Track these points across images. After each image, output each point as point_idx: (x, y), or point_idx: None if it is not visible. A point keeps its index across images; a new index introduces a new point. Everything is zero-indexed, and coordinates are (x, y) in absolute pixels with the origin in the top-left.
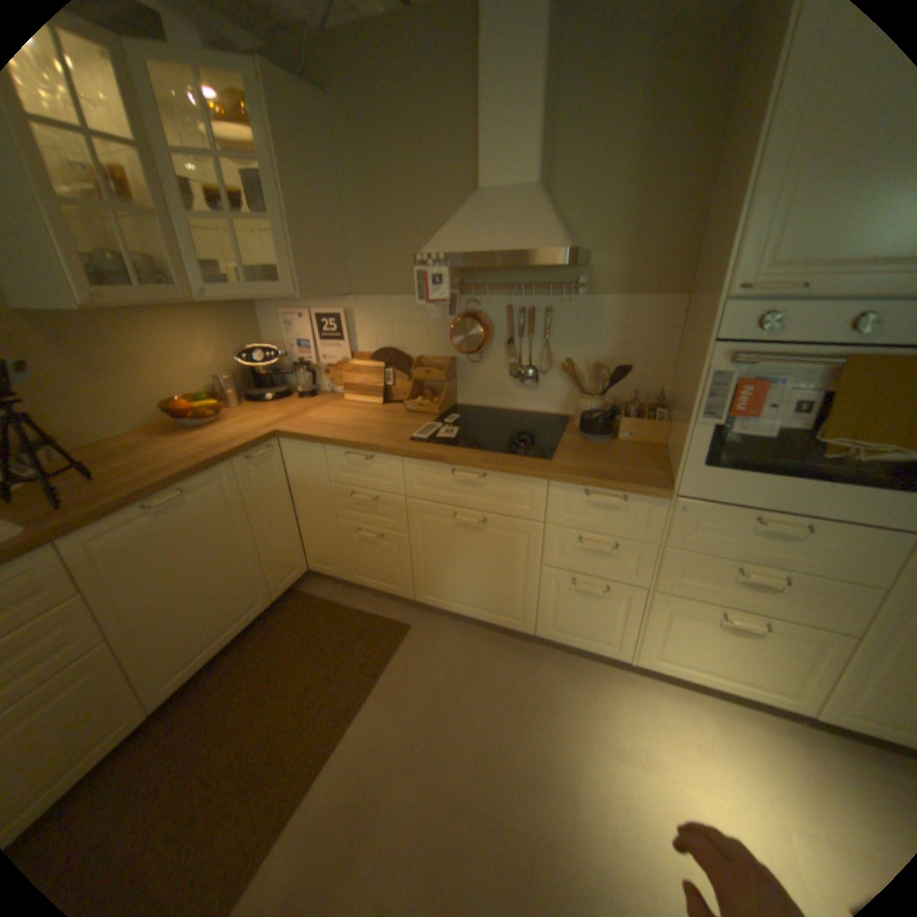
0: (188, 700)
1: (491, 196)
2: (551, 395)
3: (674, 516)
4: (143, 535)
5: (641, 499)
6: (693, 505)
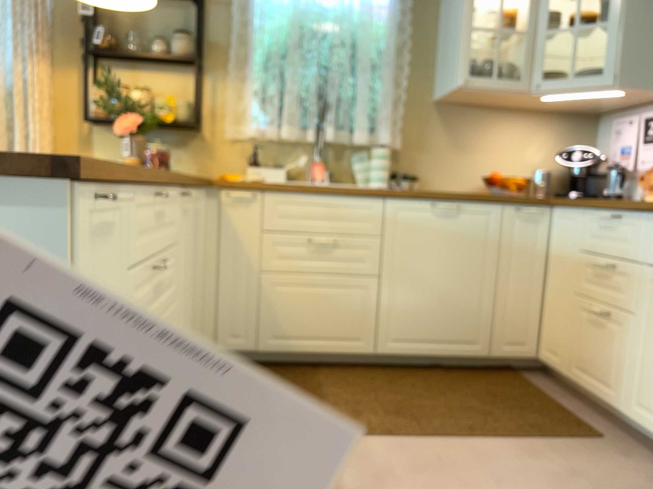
0: (400, 372)
1: None
2: None
3: None
4: (427, 223)
5: None
6: None
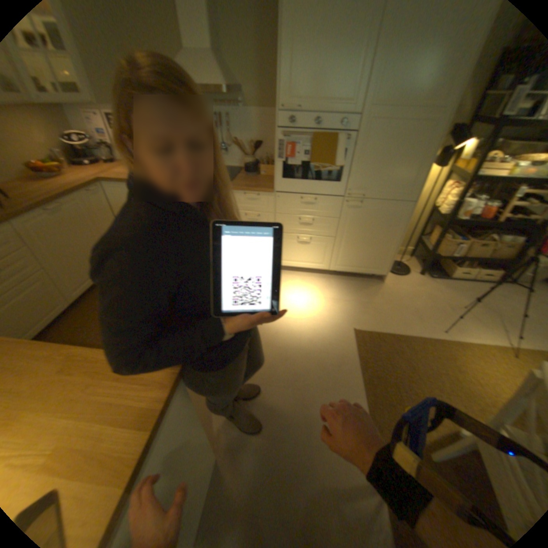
0: (86, 301)
1: (190, 55)
2: (235, 158)
3: (276, 200)
4: (48, 223)
5: (264, 195)
6: (281, 195)
